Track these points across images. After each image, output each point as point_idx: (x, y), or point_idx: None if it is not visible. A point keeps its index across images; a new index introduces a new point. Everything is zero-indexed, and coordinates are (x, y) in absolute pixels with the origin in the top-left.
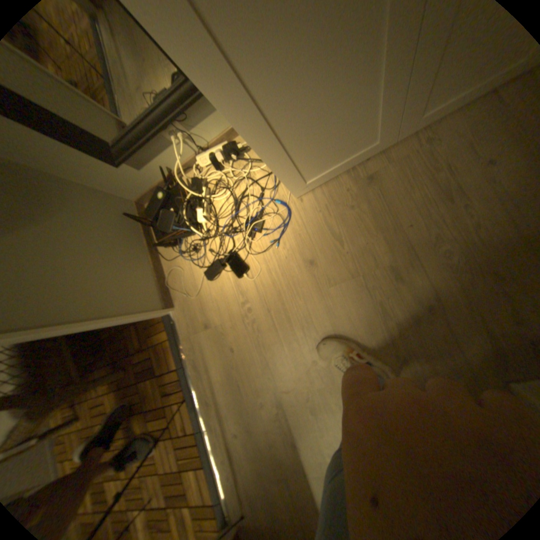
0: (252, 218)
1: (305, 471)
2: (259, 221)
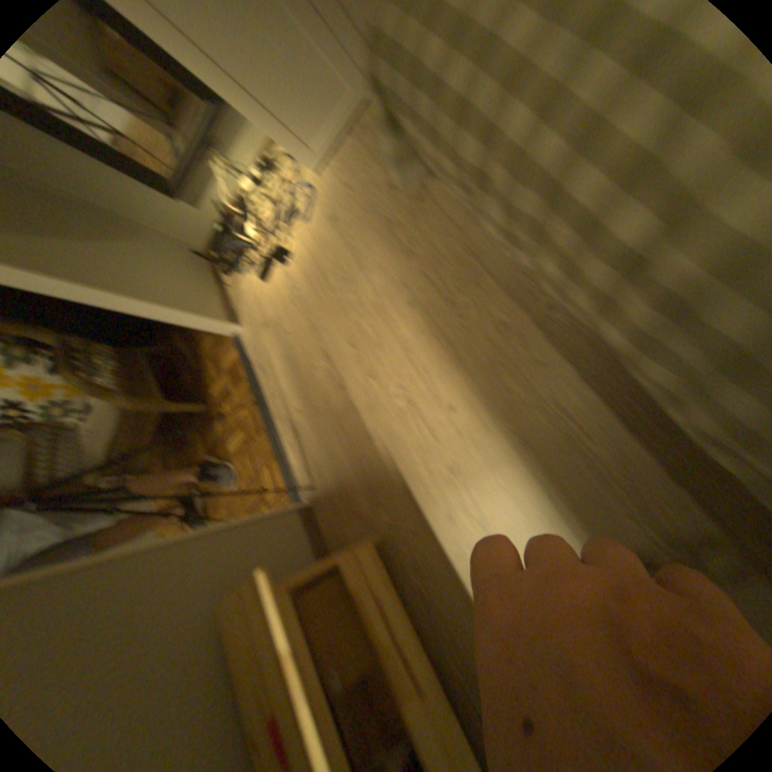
0: (286, 208)
1: (355, 404)
2: (292, 208)
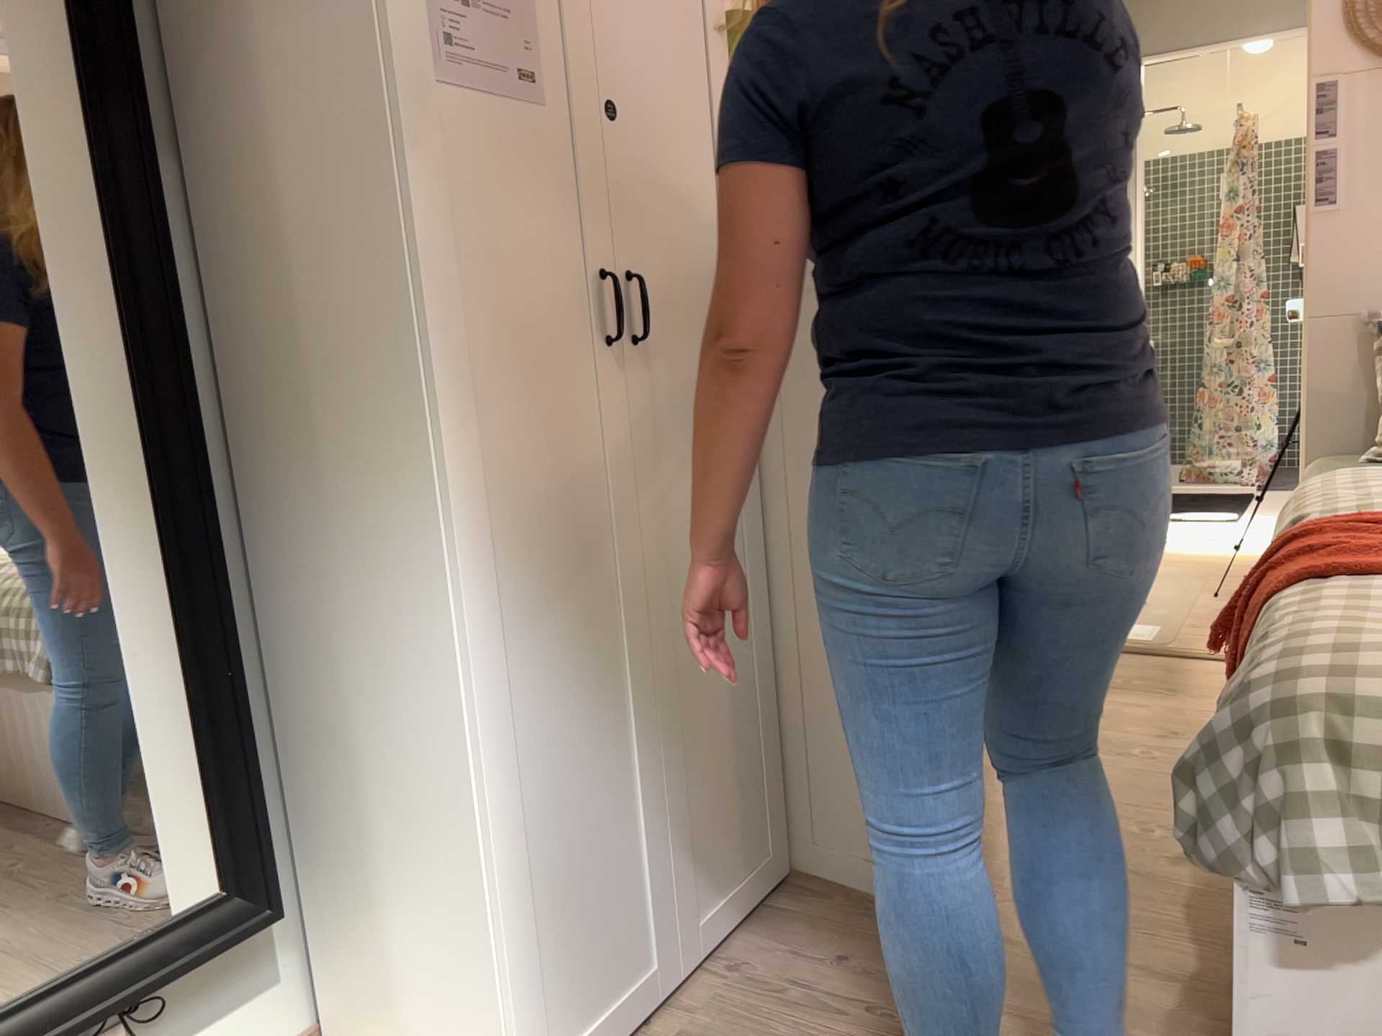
0: None
1: None
2: None
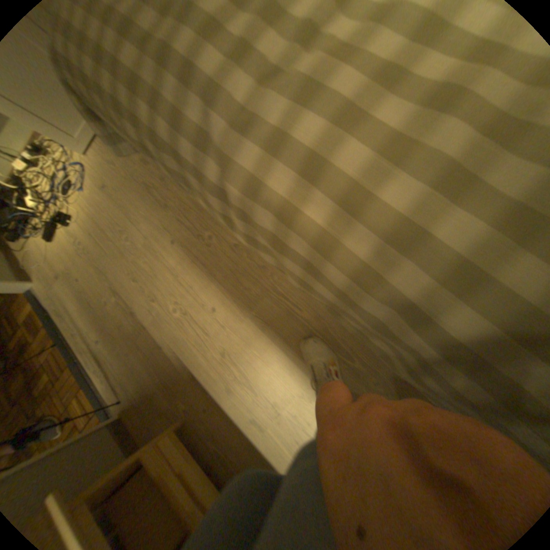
0: (63, 183)
1: (145, 325)
2: (68, 183)
